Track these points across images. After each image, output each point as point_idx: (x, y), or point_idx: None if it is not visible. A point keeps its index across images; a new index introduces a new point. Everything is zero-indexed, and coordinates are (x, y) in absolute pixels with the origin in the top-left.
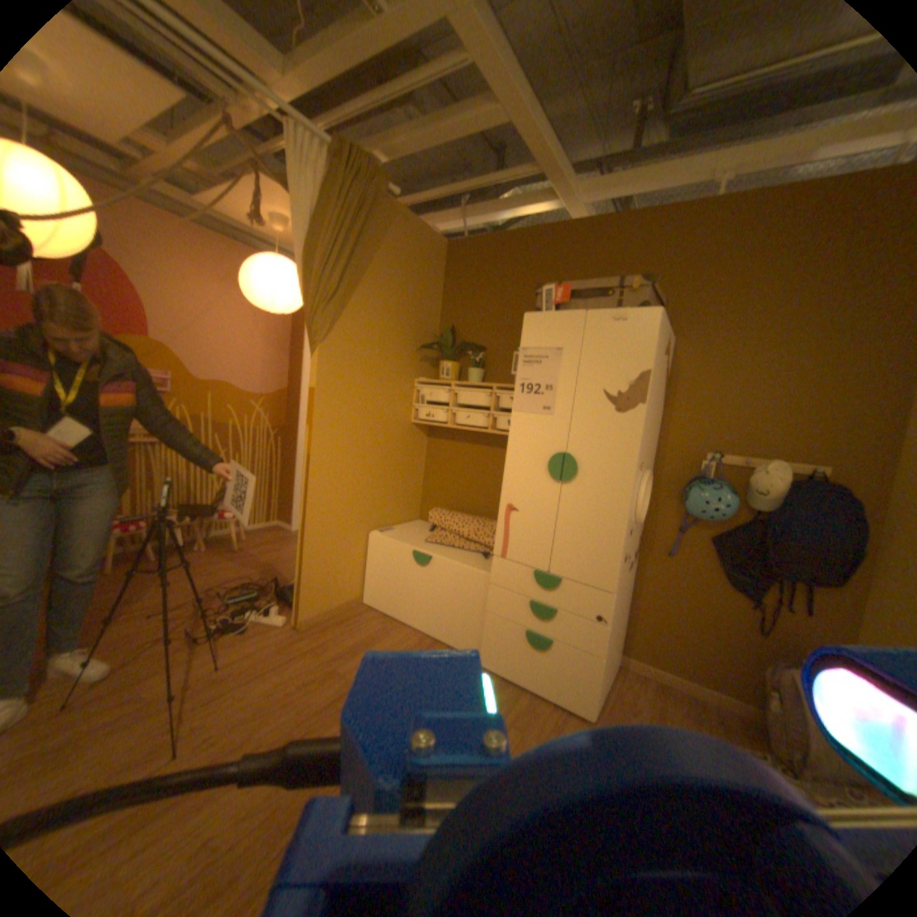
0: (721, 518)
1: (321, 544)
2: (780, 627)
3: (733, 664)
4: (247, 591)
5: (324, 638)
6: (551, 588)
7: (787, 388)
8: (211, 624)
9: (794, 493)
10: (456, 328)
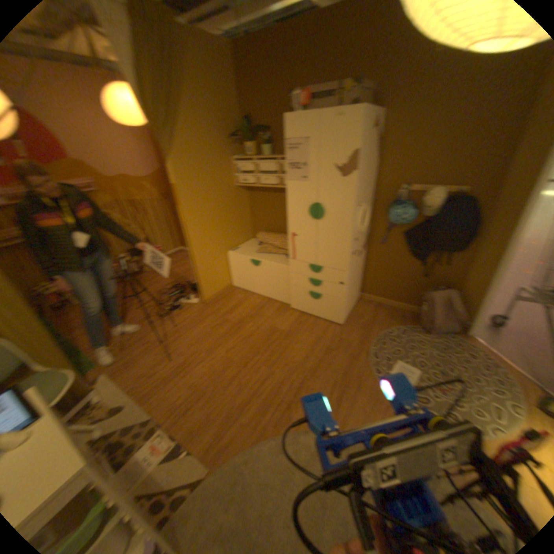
0: (405, 223)
1: (203, 265)
2: (432, 272)
3: (410, 290)
4: (176, 289)
5: (217, 306)
6: (316, 272)
7: (448, 138)
8: (165, 307)
9: (443, 205)
10: (248, 115)
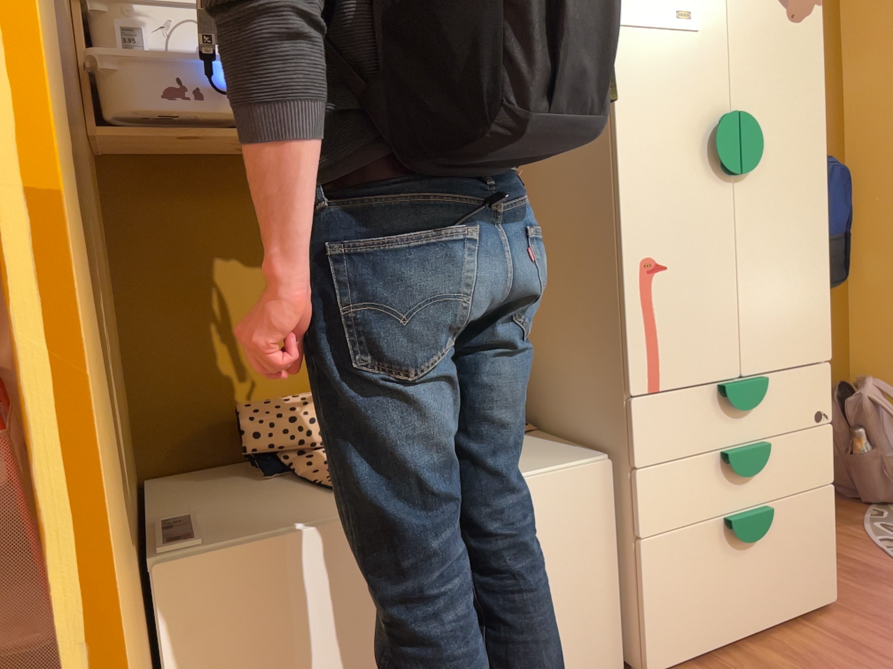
0: None
1: None
2: None
3: None
4: None
5: None
6: (759, 403)
7: None
8: None
9: None
10: None
